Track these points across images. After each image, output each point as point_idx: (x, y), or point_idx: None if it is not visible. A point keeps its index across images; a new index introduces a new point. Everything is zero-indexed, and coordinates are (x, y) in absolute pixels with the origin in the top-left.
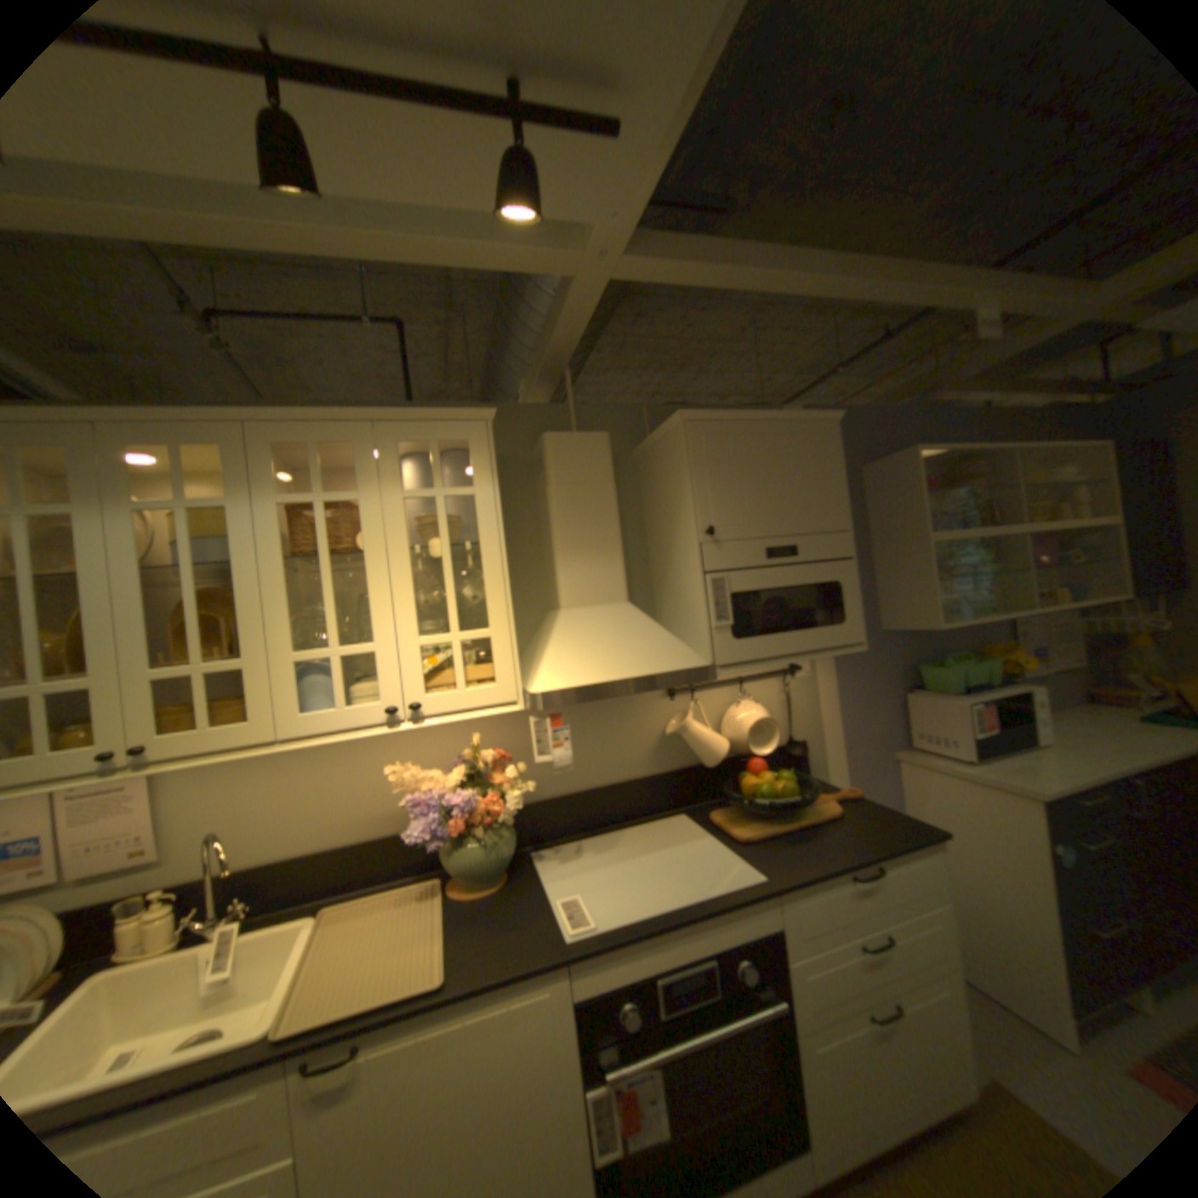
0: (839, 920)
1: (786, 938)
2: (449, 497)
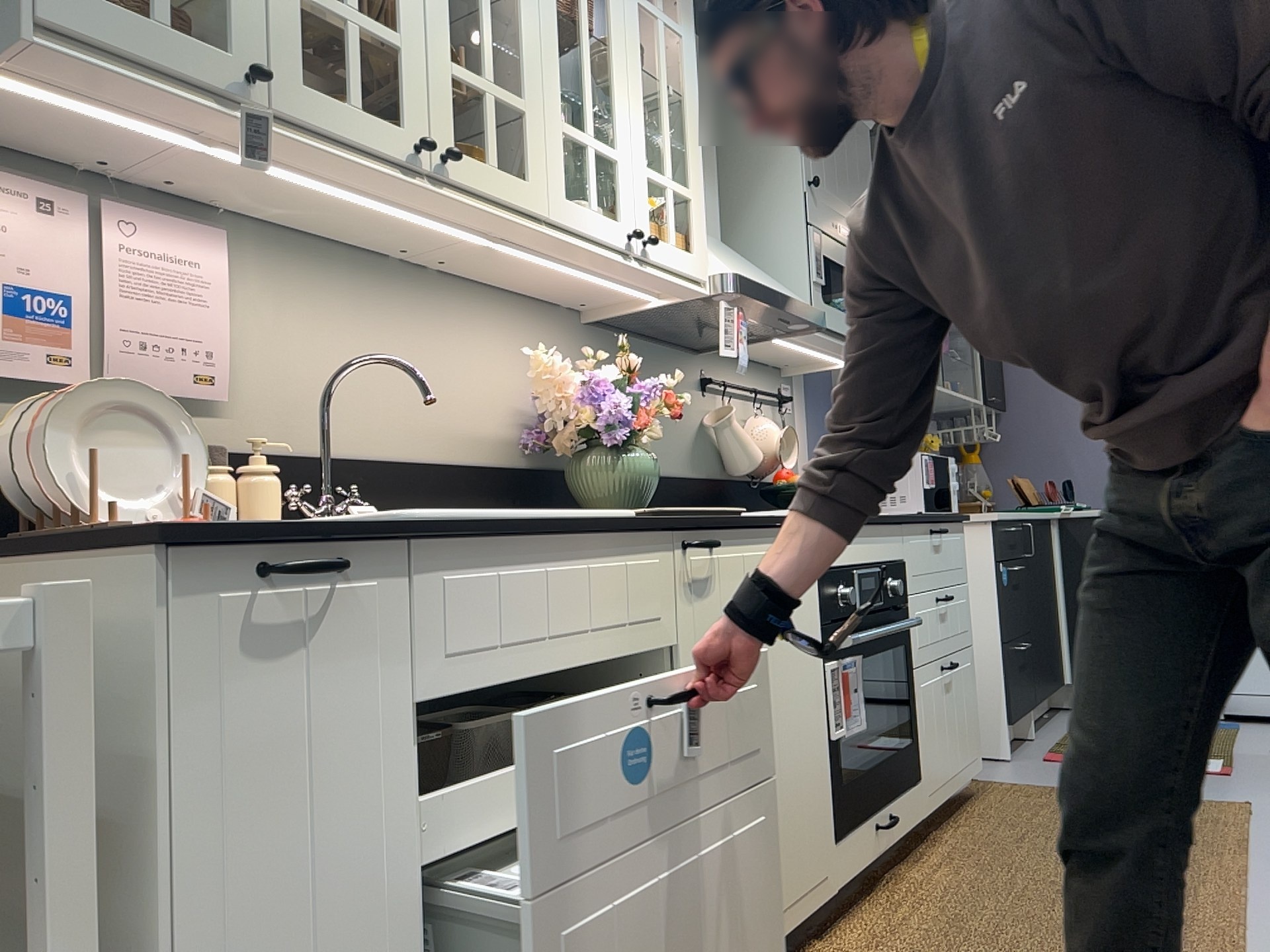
0: (928, 563)
1: (907, 566)
2: (666, 26)
